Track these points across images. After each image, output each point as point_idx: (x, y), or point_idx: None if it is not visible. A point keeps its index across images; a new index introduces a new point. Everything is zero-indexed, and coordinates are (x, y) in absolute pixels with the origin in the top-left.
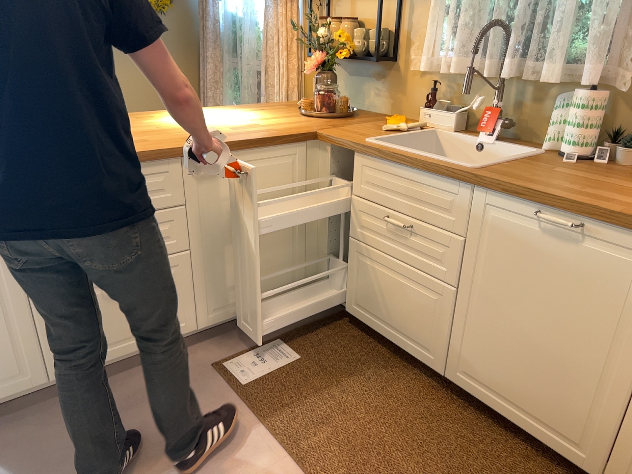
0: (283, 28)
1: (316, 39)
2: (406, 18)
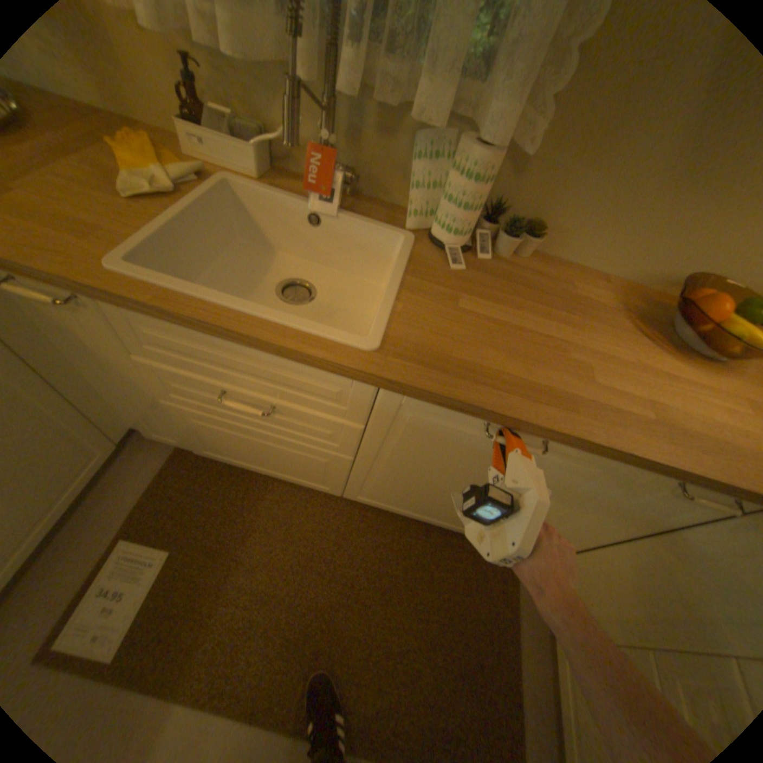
0: None
1: None
2: None
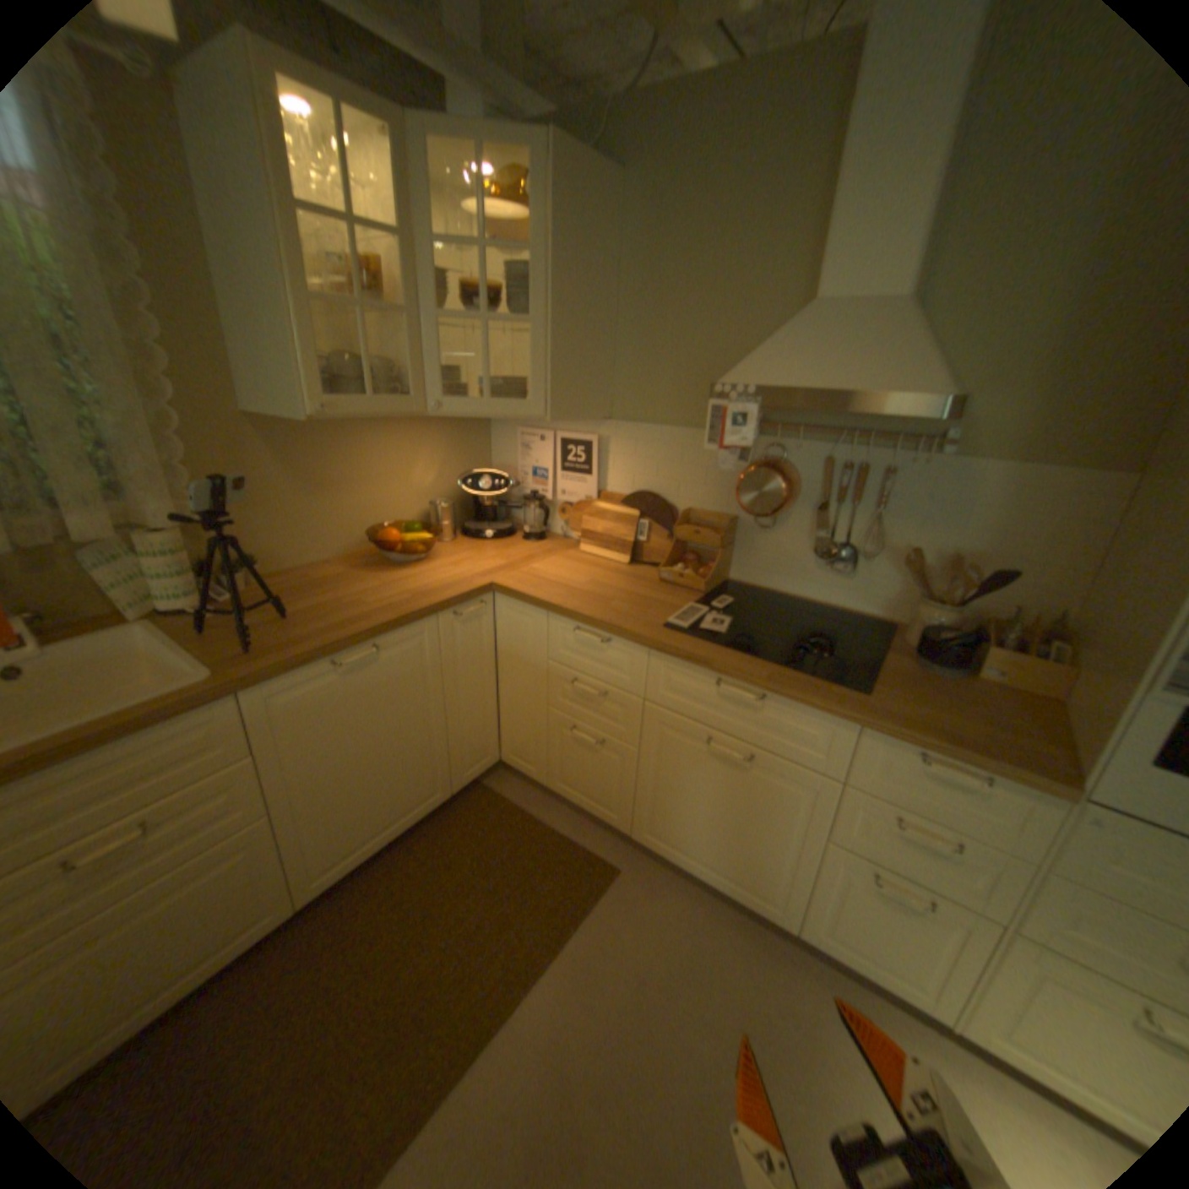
0: None
1: None
2: None
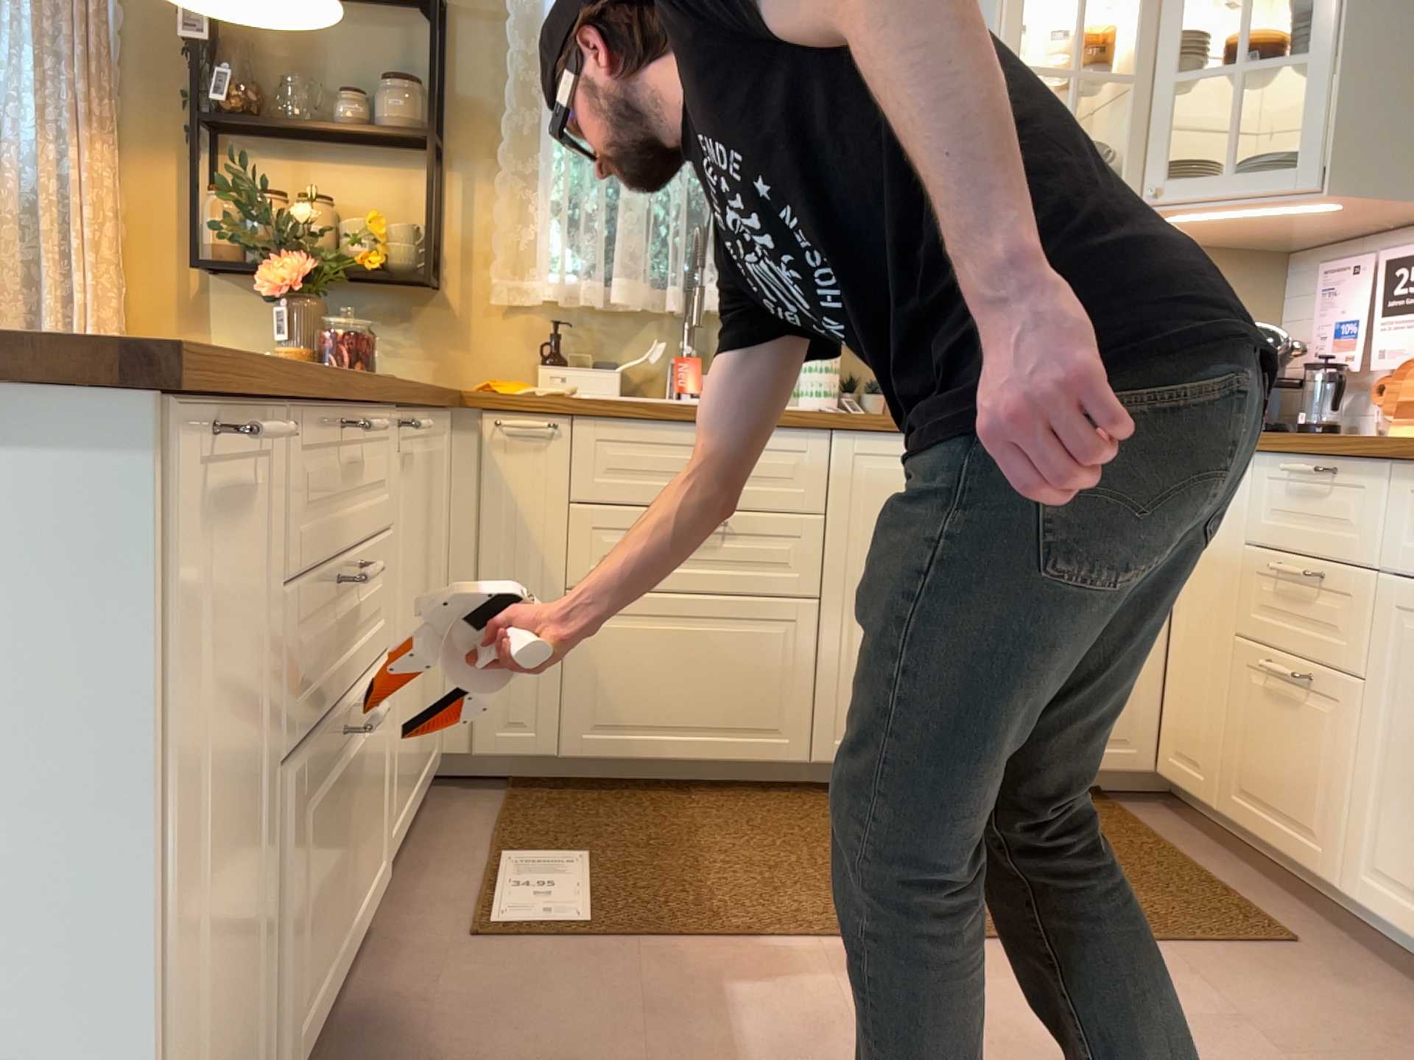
0: (93, 195)
1: (289, 224)
2: (462, 211)
